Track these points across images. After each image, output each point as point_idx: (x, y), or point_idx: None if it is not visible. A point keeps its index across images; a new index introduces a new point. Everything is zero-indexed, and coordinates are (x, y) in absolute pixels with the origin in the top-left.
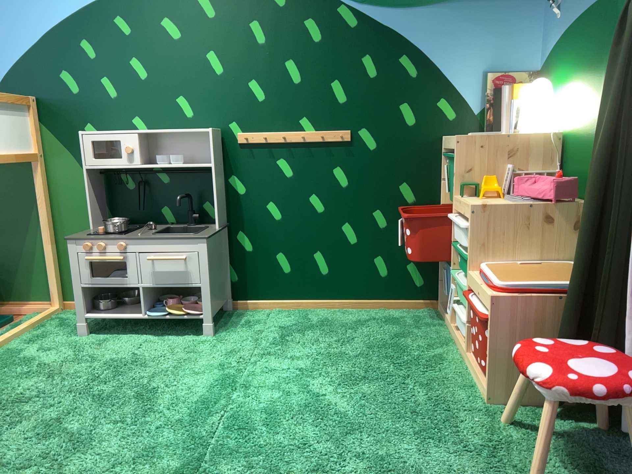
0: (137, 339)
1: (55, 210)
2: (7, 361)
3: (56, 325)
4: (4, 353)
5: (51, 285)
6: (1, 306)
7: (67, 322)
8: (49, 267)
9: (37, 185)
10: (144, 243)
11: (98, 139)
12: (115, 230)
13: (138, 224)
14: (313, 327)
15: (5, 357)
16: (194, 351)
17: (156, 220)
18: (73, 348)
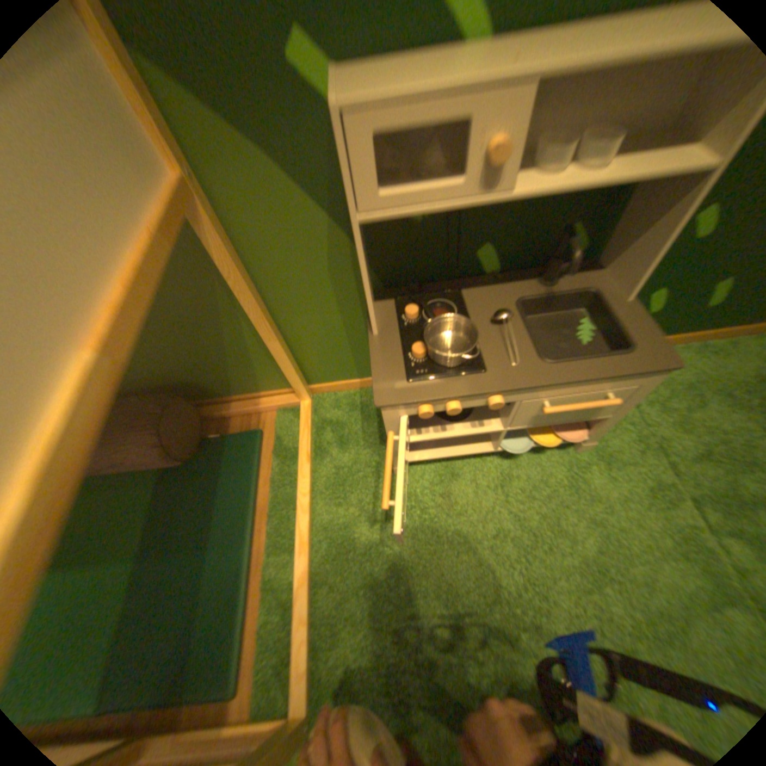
0: (484, 470)
1: (262, 283)
2: (348, 564)
3: (339, 444)
4: (326, 540)
5: (293, 382)
6: (226, 408)
7: (348, 434)
8: (283, 366)
9: (204, 241)
10: (545, 390)
11: (399, 121)
12: (464, 361)
13: (428, 282)
14: (706, 400)
15: (337, 552)
16: (594, 495)
17: (466, 272)
18: (414, 509)
